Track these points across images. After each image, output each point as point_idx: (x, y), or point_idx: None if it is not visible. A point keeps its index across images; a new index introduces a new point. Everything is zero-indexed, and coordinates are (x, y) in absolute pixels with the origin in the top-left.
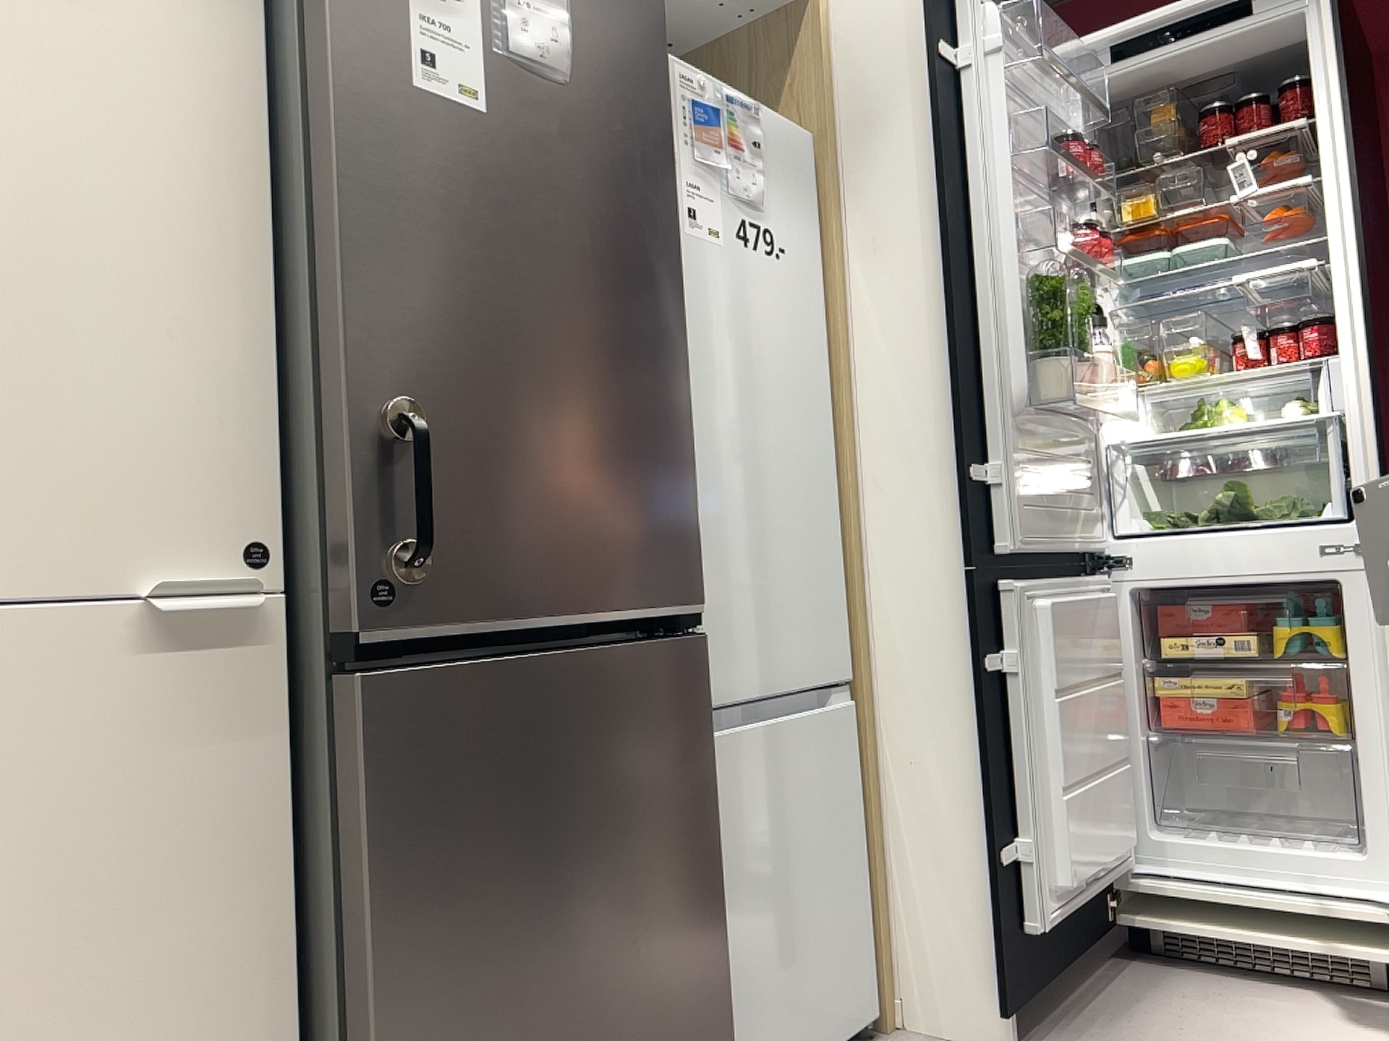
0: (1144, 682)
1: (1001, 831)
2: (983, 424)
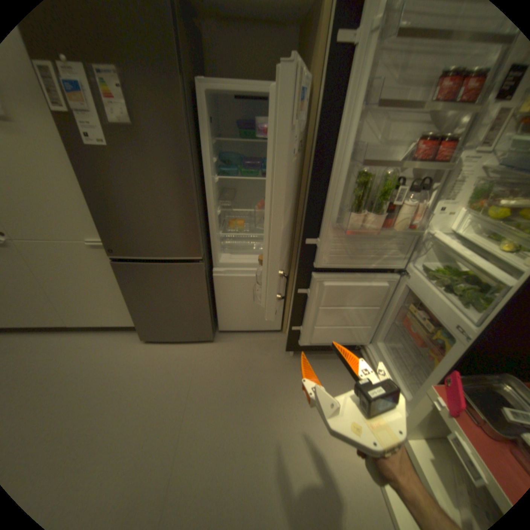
0: (399, 309)
1: (293, 323)
2: (318, 225)
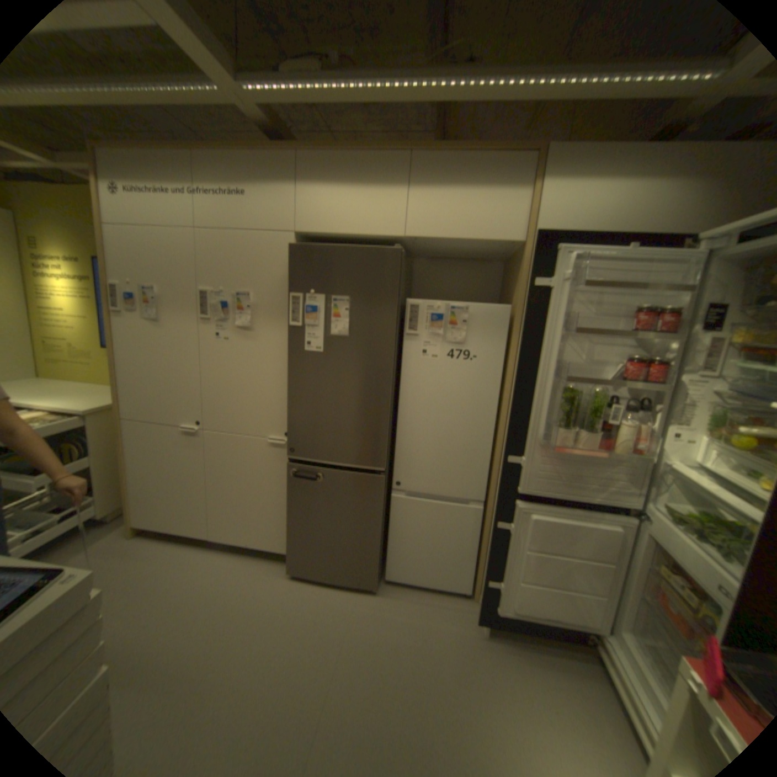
0: (649, 576)
1: (492, 576)
2: (524, 442)
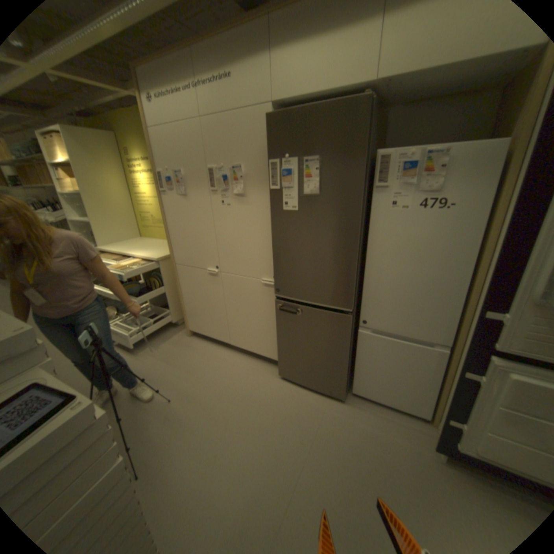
0: None
1: (454, 417)
2: (510, 298)
